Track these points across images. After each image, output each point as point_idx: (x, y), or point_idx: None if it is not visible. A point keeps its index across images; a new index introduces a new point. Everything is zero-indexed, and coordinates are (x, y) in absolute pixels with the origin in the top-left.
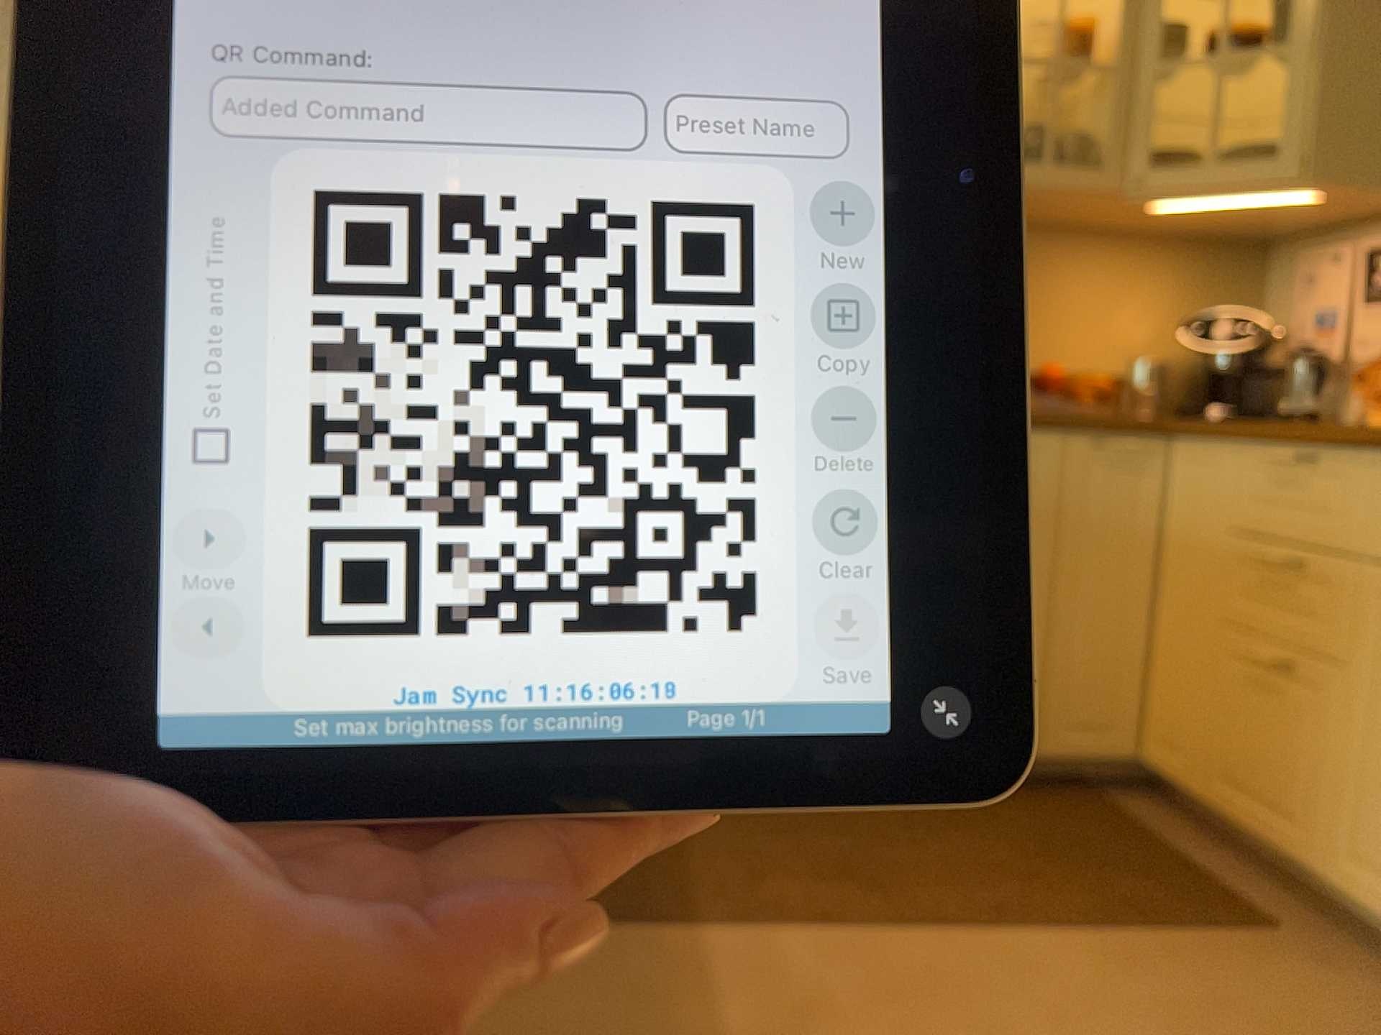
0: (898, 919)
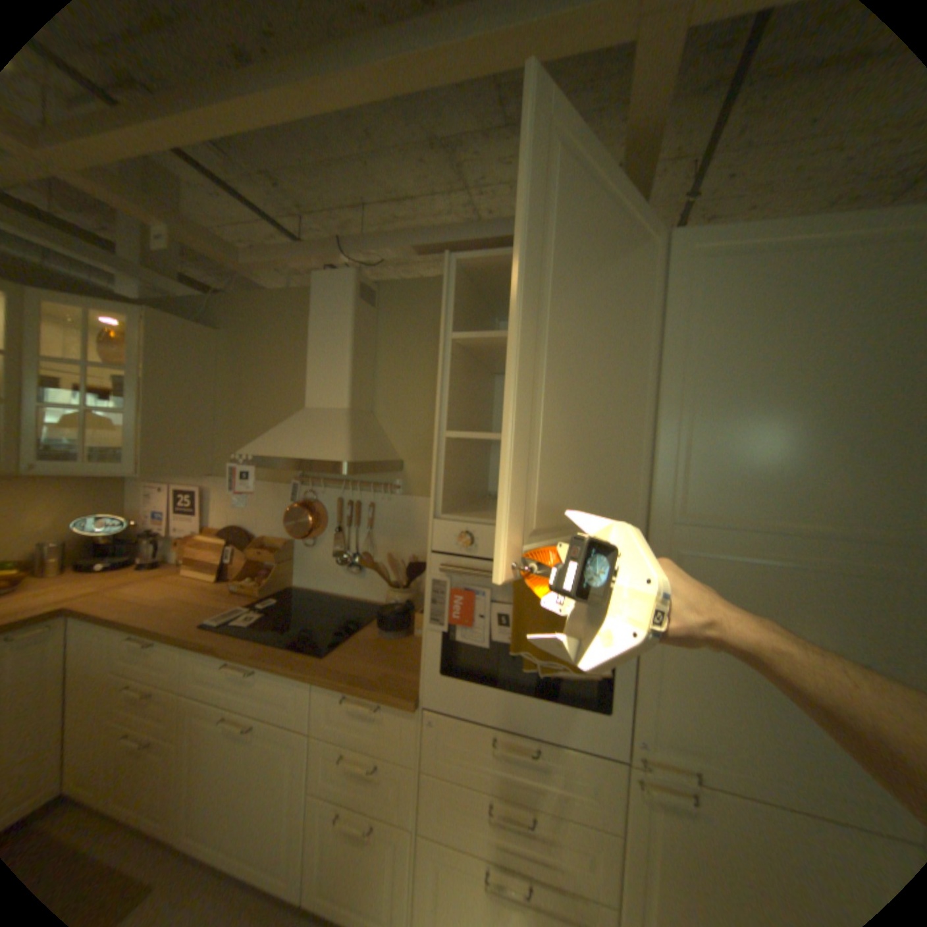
0: None
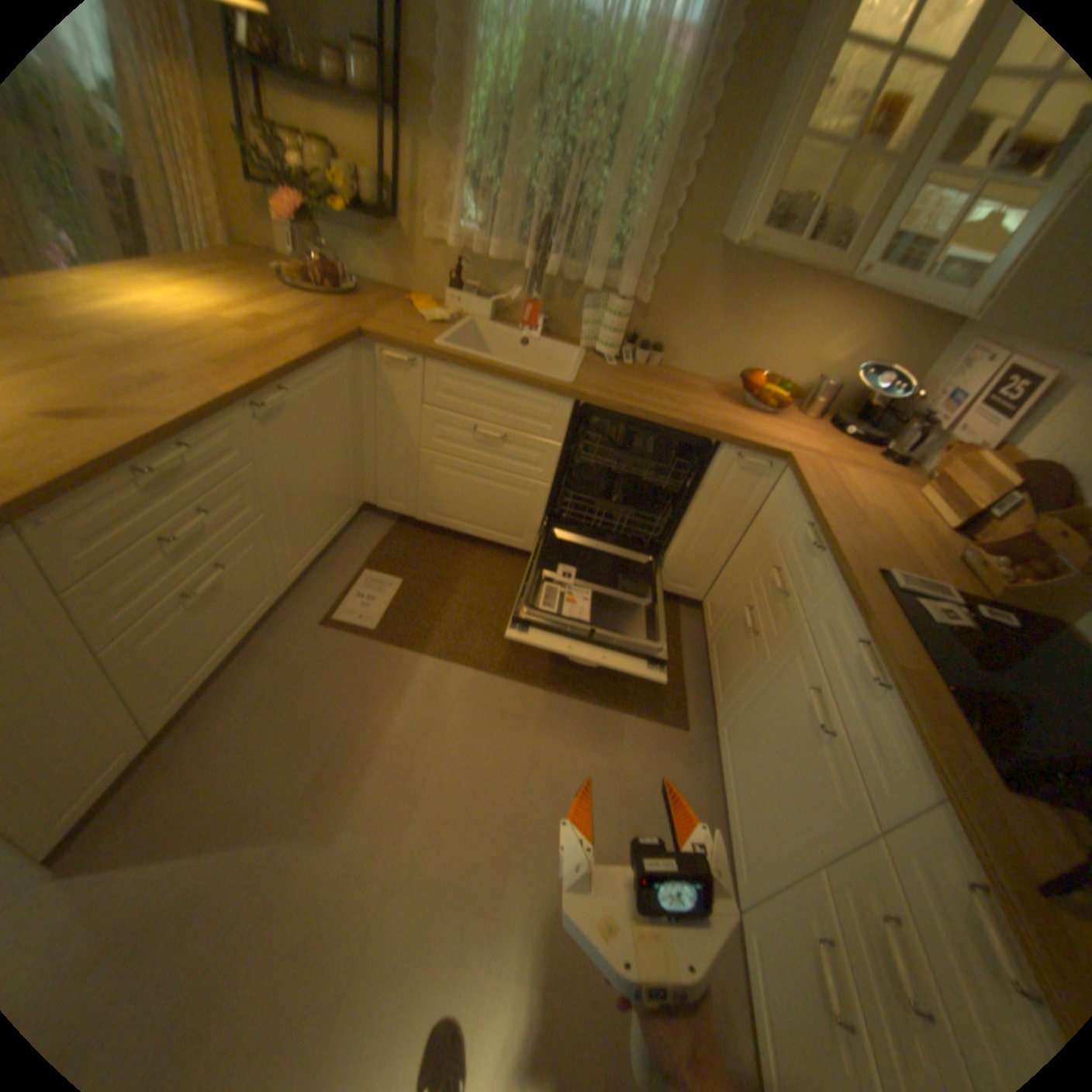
0: (515, 671)
